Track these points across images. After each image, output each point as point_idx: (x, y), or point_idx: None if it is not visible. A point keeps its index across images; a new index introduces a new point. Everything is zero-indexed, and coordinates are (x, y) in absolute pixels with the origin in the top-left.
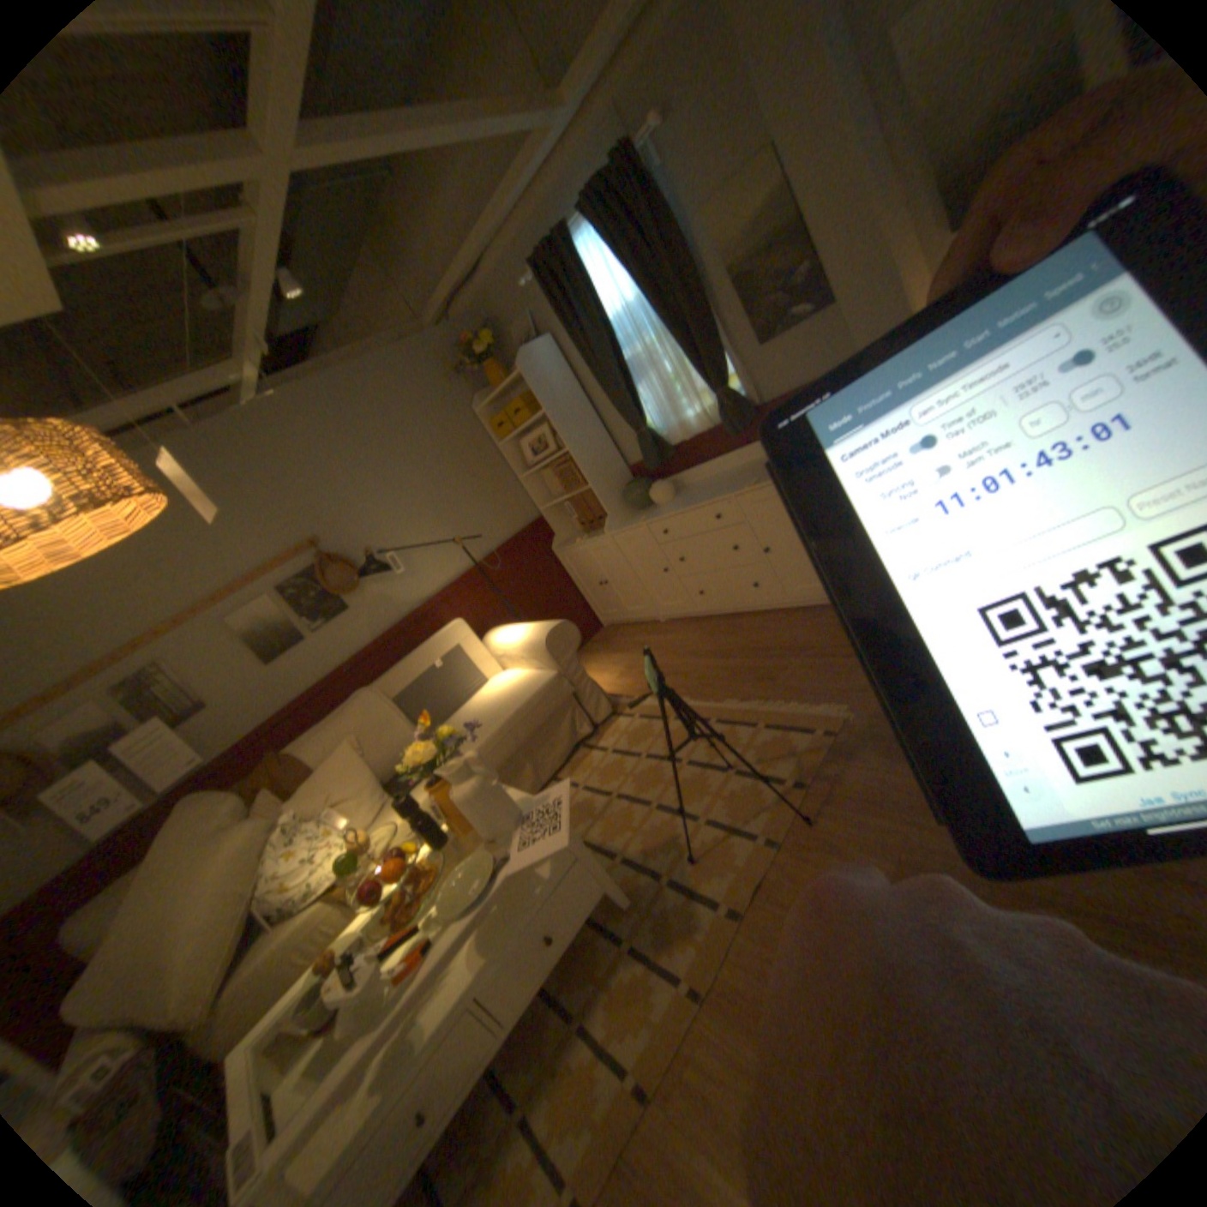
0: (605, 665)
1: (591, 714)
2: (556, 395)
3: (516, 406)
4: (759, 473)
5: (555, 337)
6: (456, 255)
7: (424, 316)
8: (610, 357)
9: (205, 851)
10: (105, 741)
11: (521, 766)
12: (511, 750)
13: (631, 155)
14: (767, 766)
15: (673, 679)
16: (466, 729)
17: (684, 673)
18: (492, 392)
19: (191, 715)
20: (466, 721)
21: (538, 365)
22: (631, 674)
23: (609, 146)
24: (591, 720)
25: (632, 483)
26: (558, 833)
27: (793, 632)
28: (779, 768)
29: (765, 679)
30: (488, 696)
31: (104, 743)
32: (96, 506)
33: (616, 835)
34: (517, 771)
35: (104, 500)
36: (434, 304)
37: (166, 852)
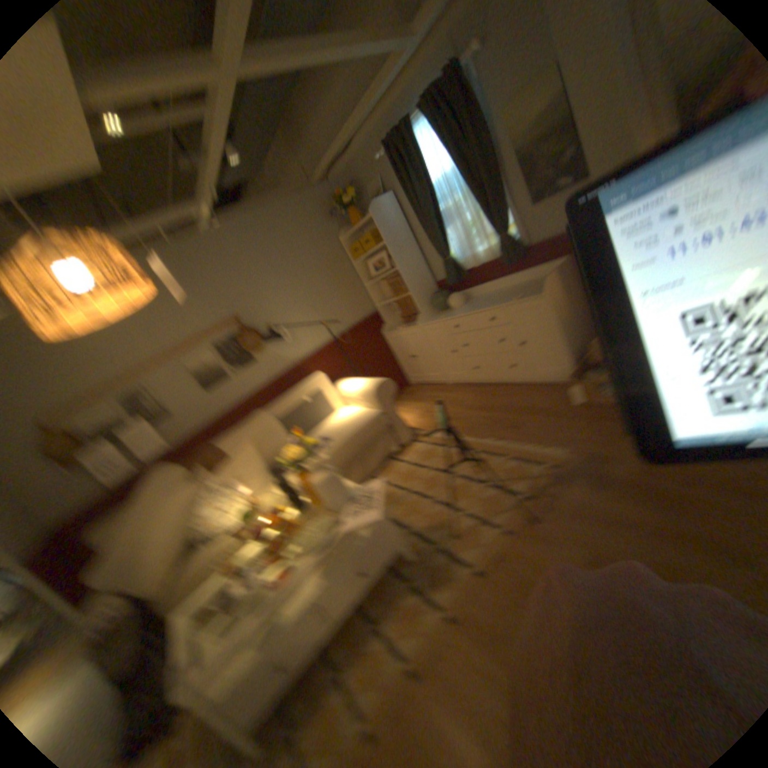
0: (408, 409)
1: (396, 439)
2: (392, 232)
3: (366, 238)
4: (522, 293)
5: (395, 194)
6: (336, 136)
7: (312, 176)
8: (430, 209)
9: (160, 495)
10: (107, 424)
11: (349, 466)
12: (344, 456)
13: (459, 71)
14: (507, 484)
15: (451, 422)
16: (318, 440)
17: (458, 419)
18: (352, 228)
19: (156, 414)
20: (318, 435)
21: (383, 212)
22: (424, 416)
23: (444, 64)
24: (395, 442)
25: (436, 293)
26: (370, 510)
27: (533, 400)
28: (515, 486)
29: (511, 428)
30: (333, 421)
31: (107, 425)
32: (110, 282)
33: (406, 516)
34: (347, 469)
35: (115, 278)
36: (320, 168)
37: (138, 493)
